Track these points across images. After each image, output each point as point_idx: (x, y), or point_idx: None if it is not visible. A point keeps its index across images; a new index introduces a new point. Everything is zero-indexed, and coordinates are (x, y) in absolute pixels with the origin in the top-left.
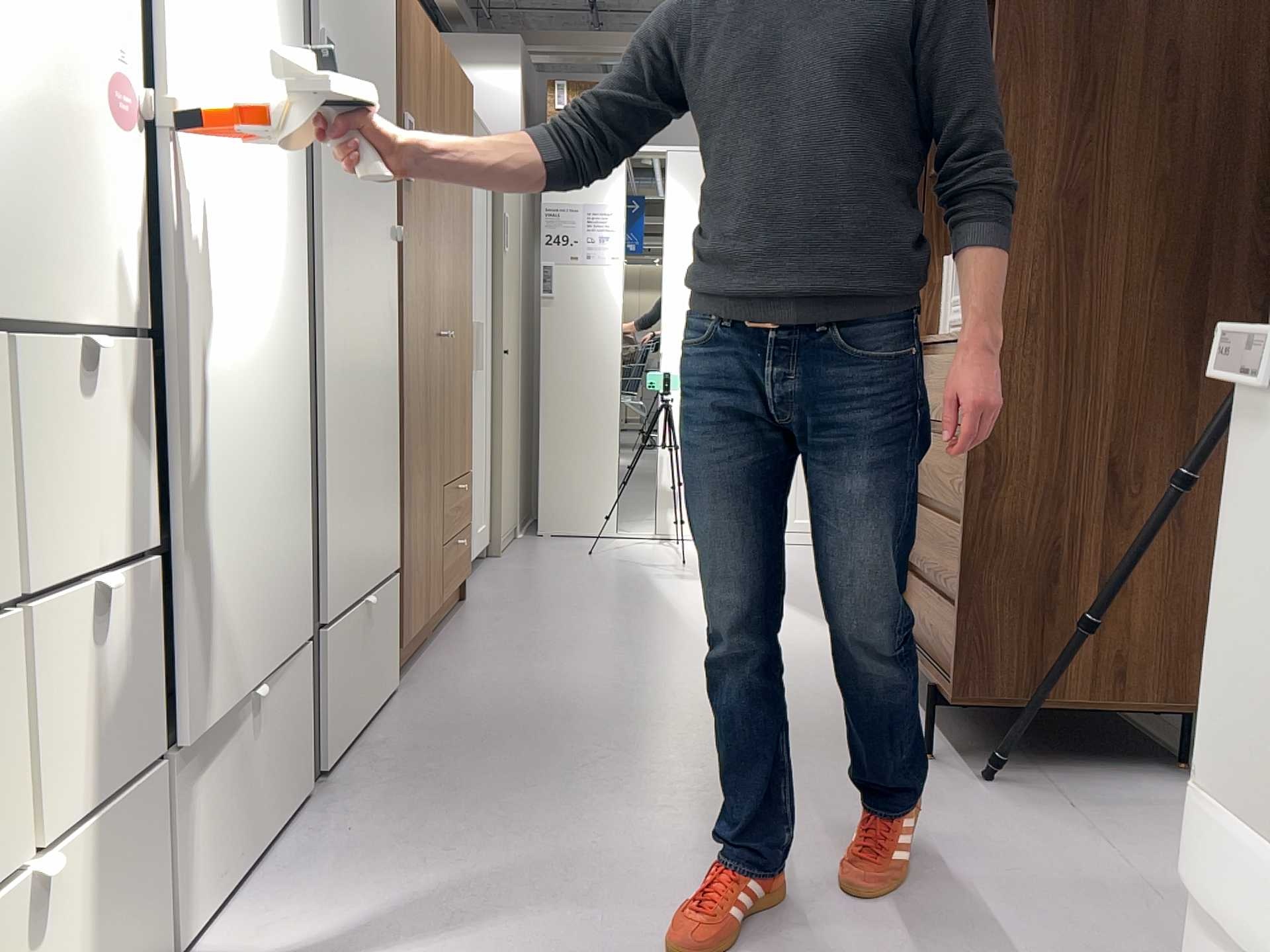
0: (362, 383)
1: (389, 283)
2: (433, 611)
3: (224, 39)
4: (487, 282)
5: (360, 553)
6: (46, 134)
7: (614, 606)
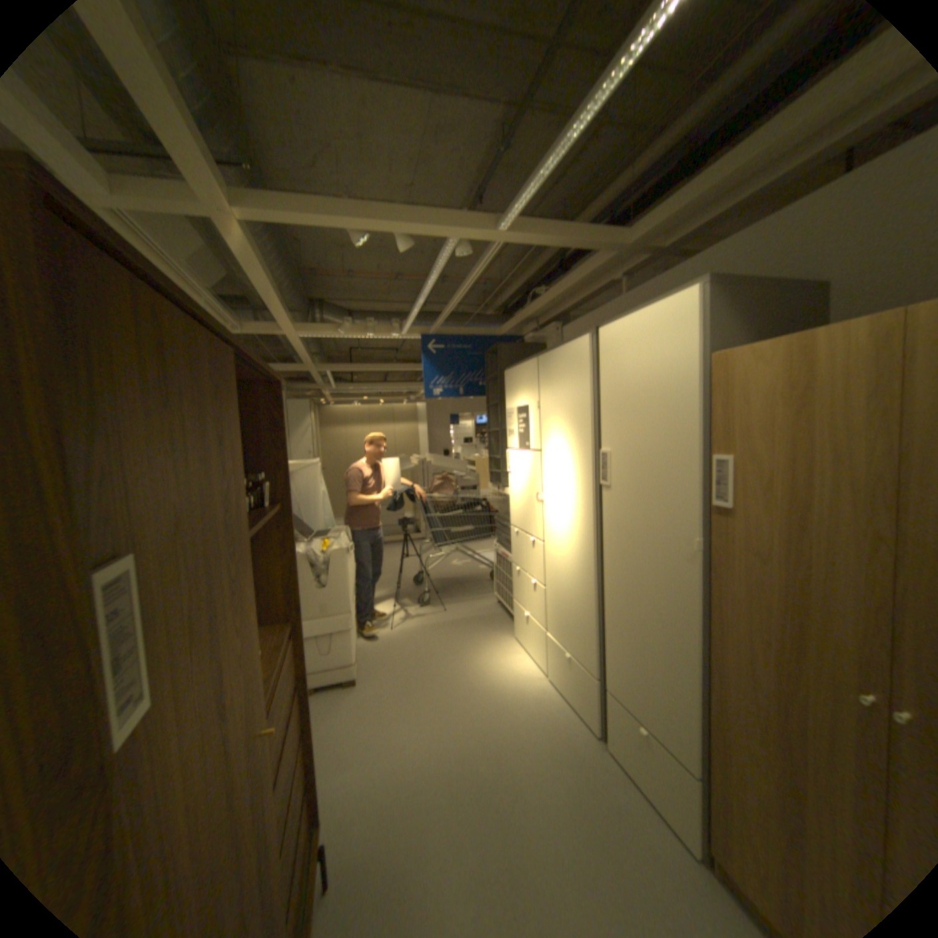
0: (643, 615)
1: (685, 576)
2: None
3: (562, 476)
4: None
5: (640, 700)
6: (531, 506)
7: None
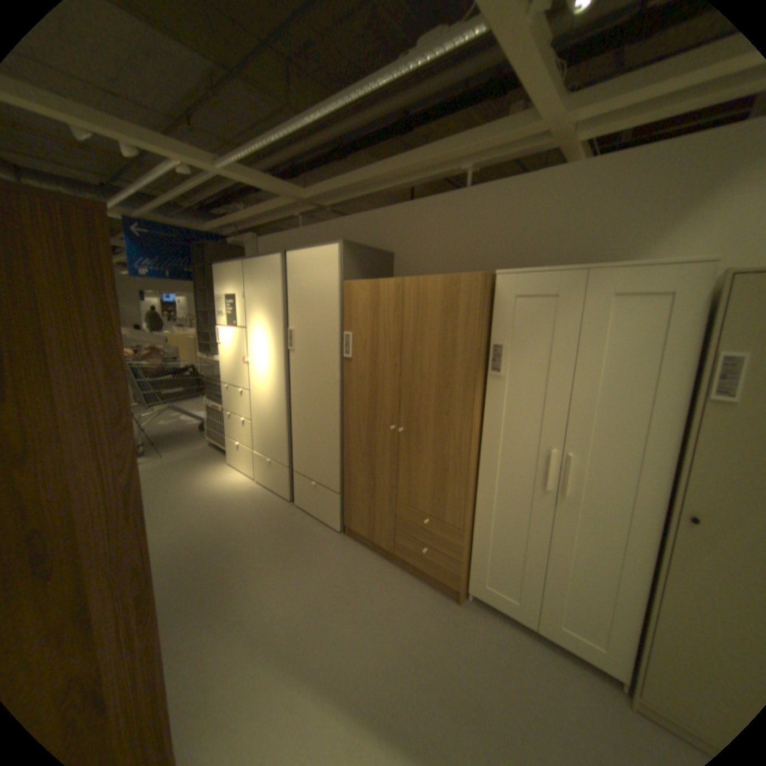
0: (312, 421)
1: (332, 395)
2: (381, 545)
3: (262, 345)
4: (649, 429)
5: (311, 468)
6: (238, 368)
7: (402, 685)
